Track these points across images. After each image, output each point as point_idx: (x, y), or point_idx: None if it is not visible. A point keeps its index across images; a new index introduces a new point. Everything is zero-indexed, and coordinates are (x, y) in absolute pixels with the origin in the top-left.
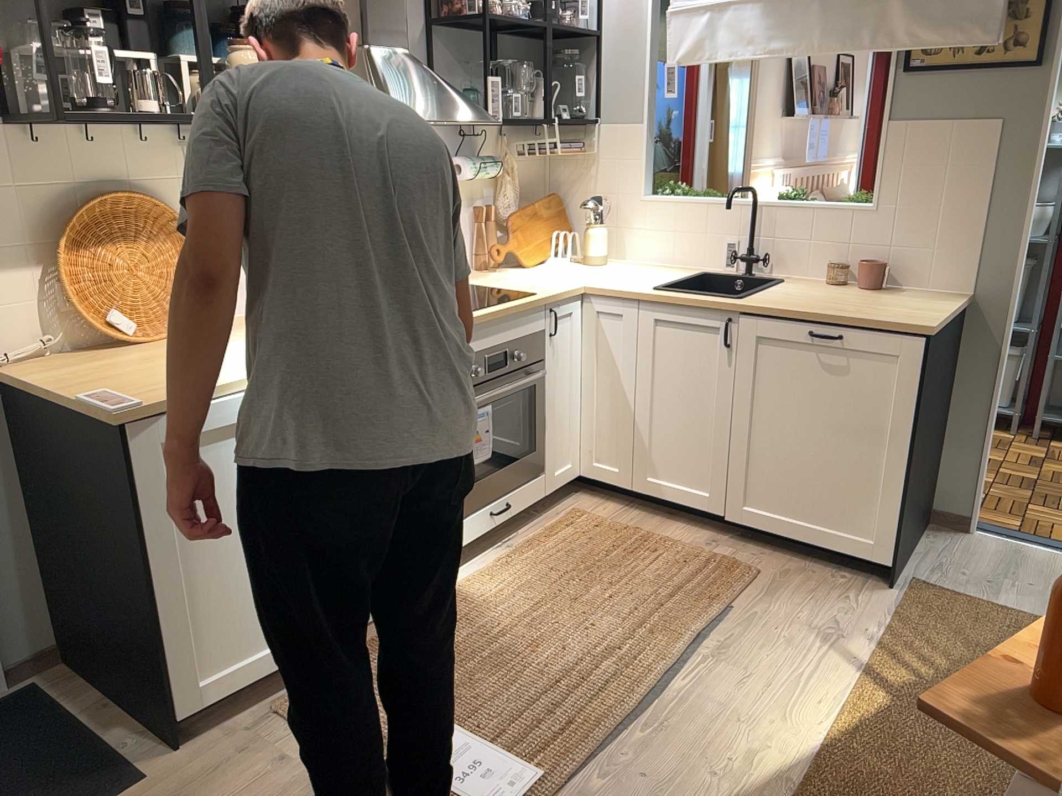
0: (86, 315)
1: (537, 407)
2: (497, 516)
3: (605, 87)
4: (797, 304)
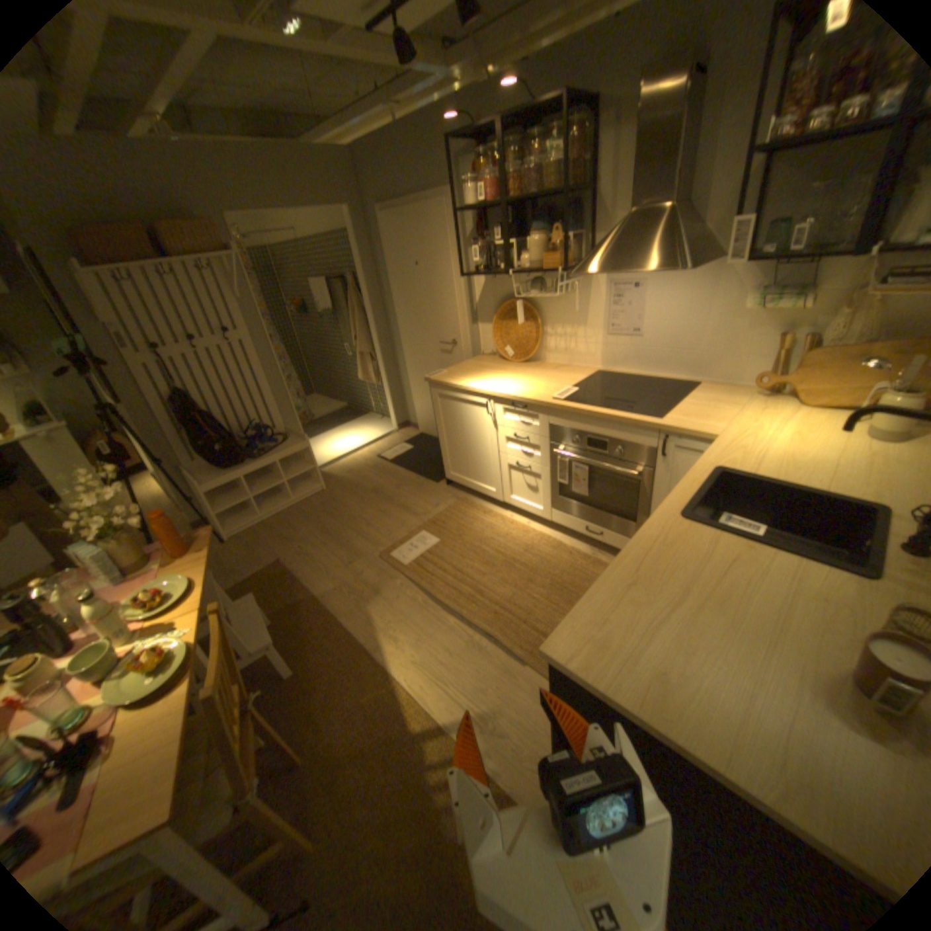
0: (494, 345)
1: (641, 497)
2: (588, 531)
3: None
4: (660, 556)
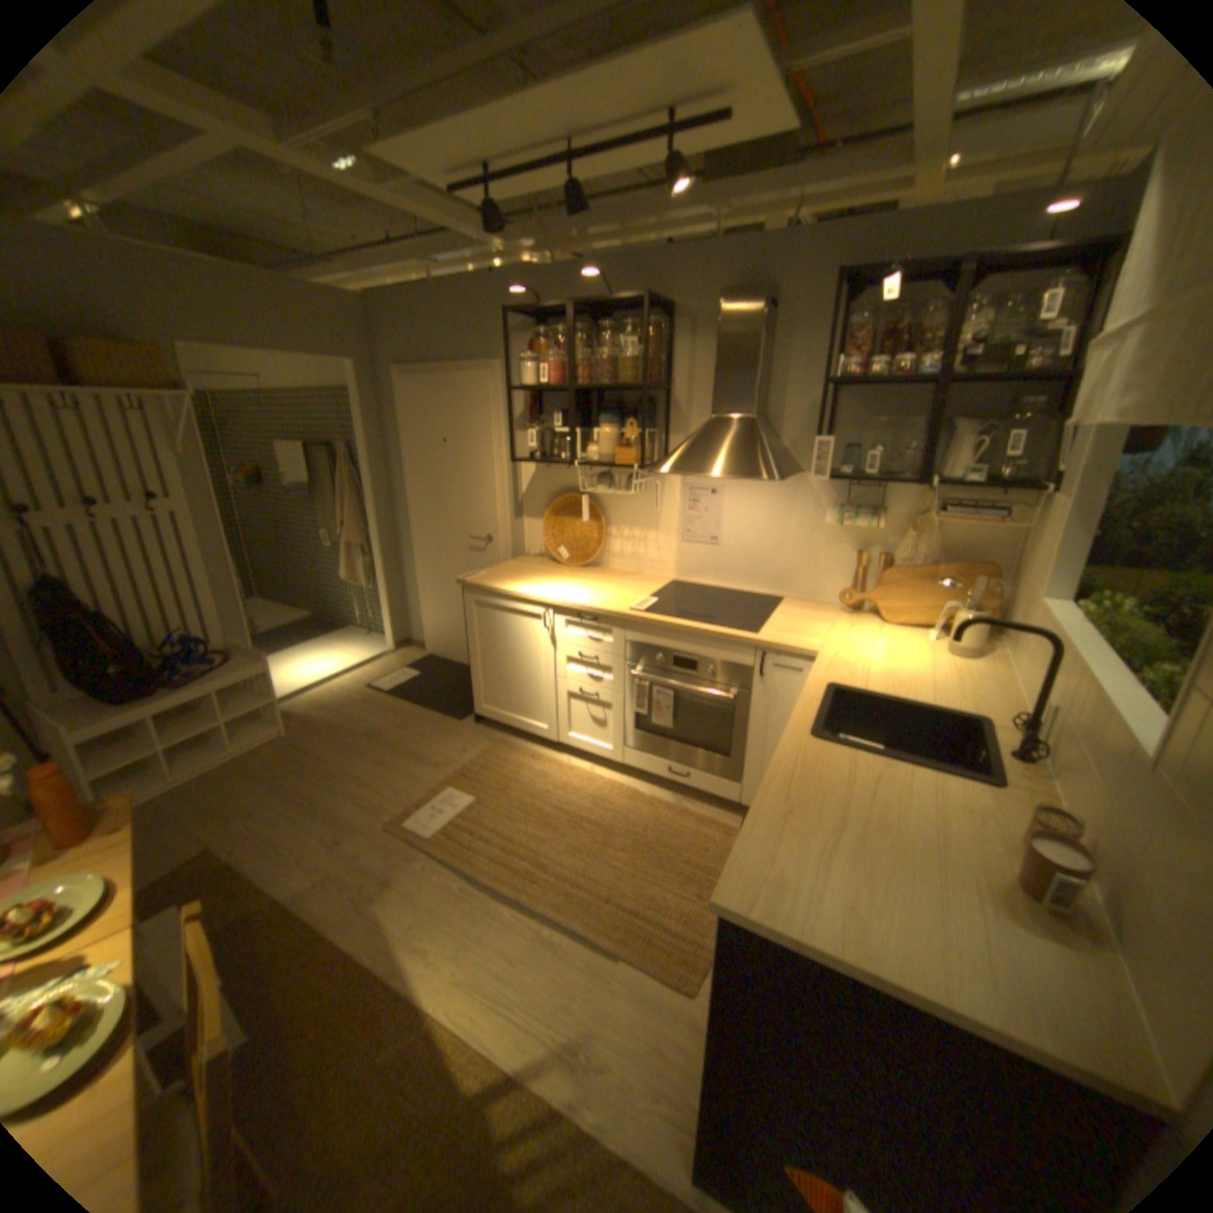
0: (546, 545)
1: (736, 725)
2: (672, 773)
3: (1075, 444)
4: (805, 779)
